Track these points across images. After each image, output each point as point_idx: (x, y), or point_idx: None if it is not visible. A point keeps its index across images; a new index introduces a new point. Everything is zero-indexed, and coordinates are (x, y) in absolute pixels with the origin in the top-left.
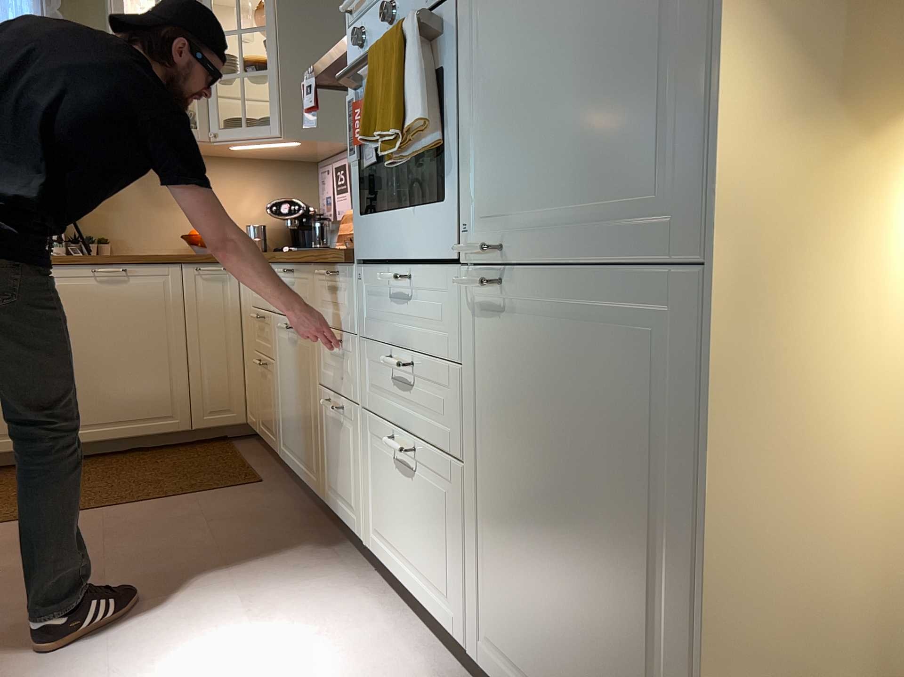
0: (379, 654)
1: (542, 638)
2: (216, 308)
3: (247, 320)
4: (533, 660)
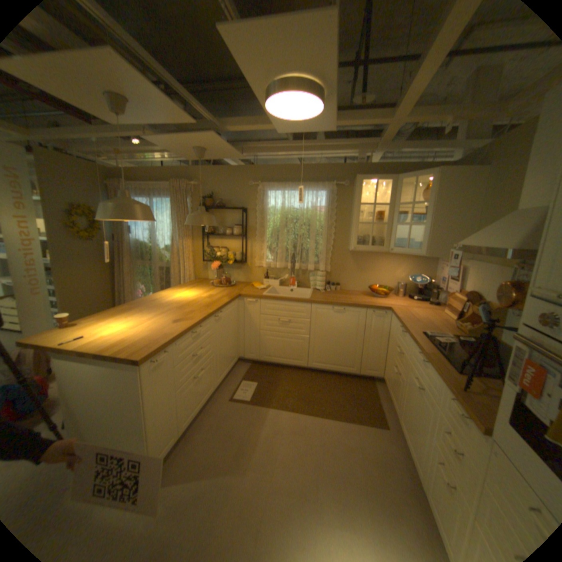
0: None
1: None
2: (379, 329)
3: (392, 340)
4: None
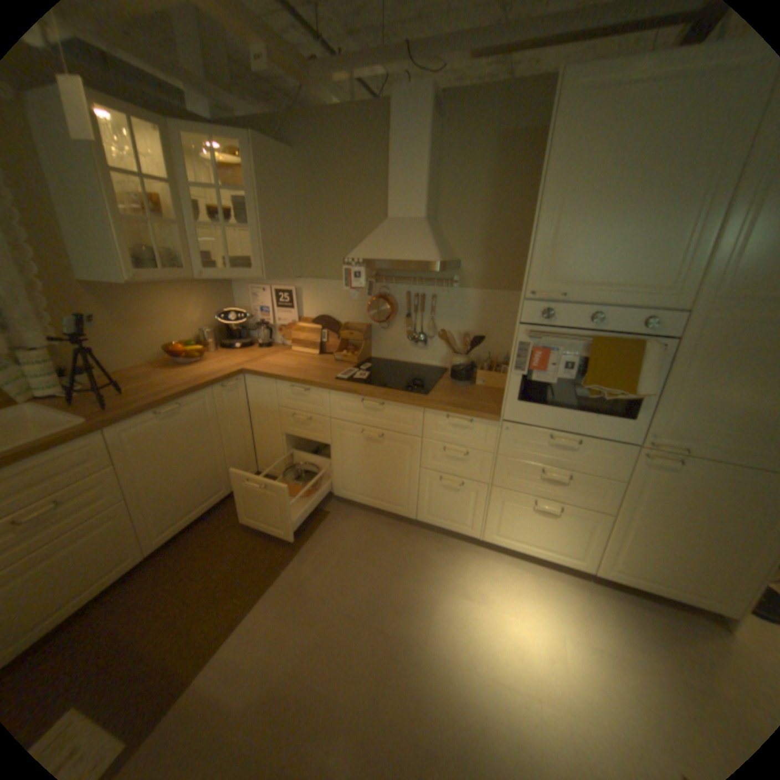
0: (540, 586)
1: (663, 567)
2: (236, 409)
3: (266, 413)
4: (653, 573)
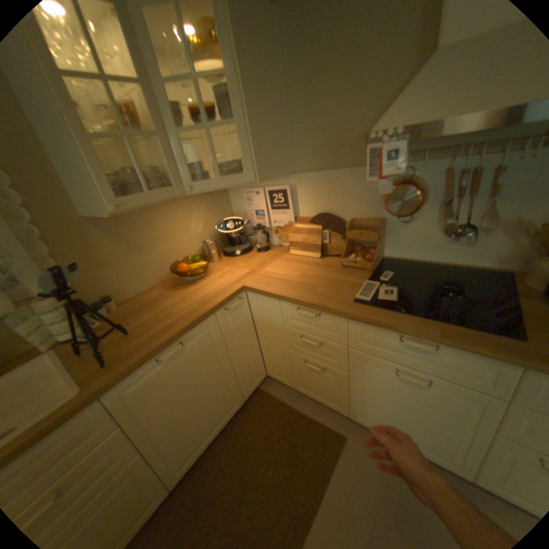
0: None
1: None
2: (241, 326)
3: (270, 328)
4: None
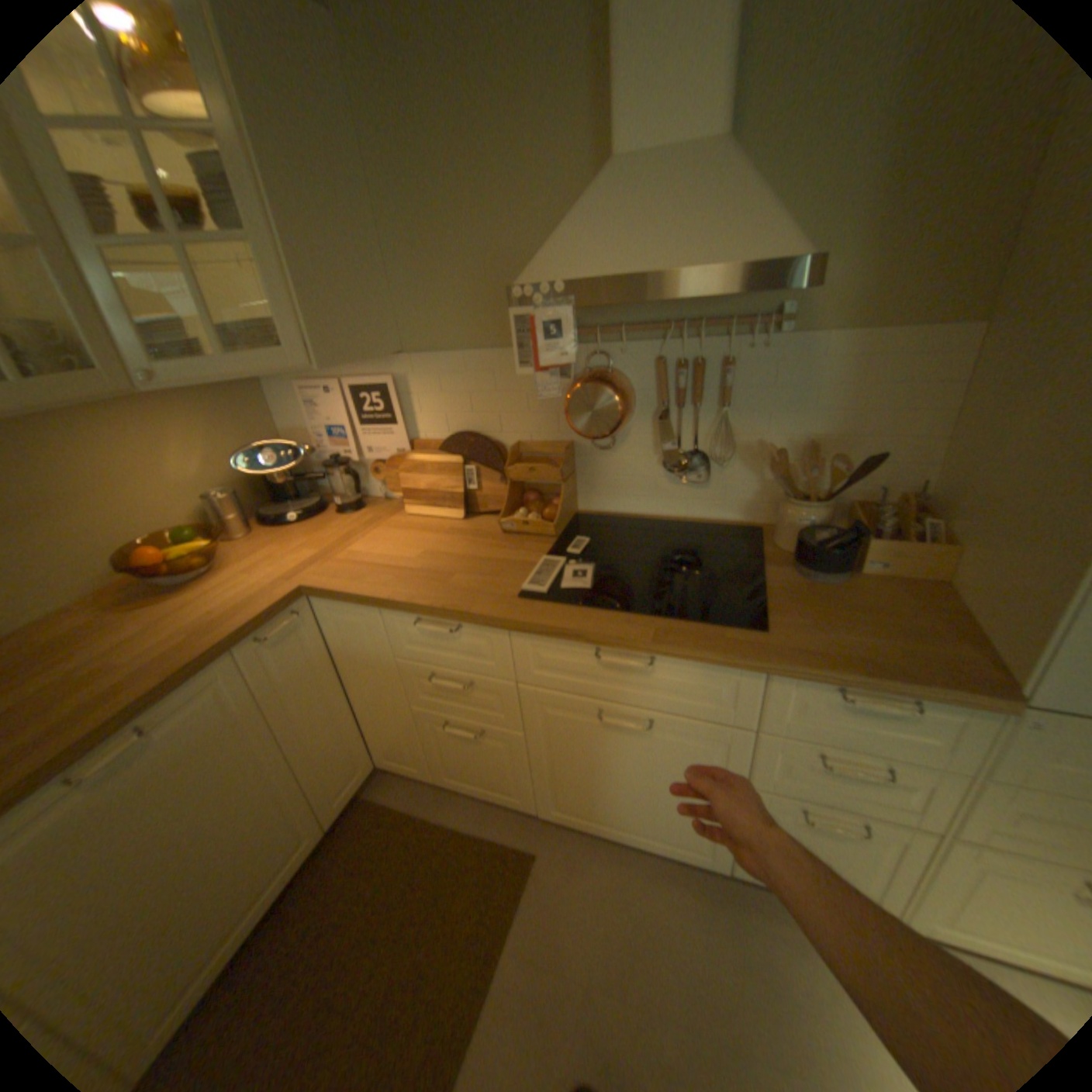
0: None
1: None
2: (302, 672)
3: (369, 668)
4: None
